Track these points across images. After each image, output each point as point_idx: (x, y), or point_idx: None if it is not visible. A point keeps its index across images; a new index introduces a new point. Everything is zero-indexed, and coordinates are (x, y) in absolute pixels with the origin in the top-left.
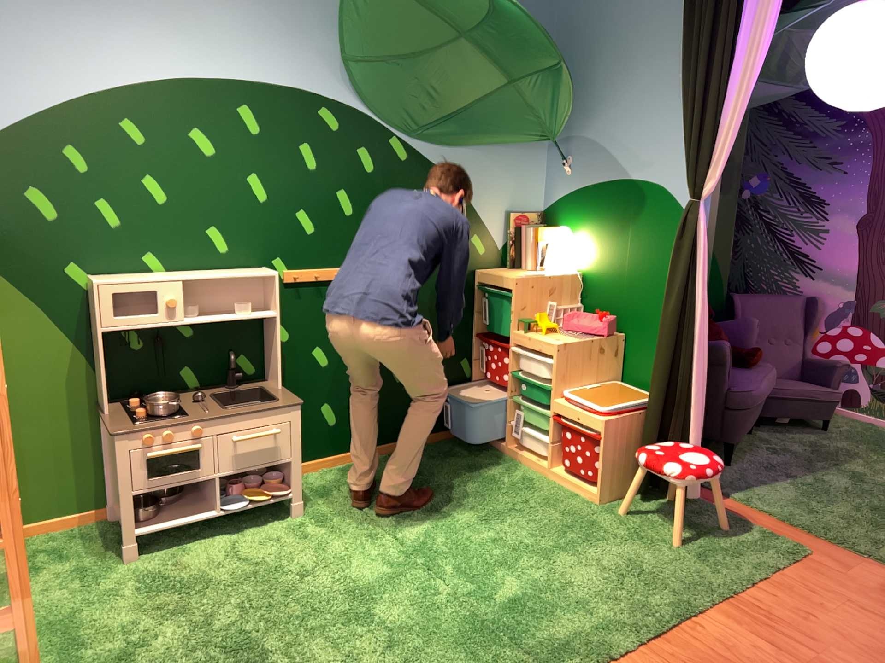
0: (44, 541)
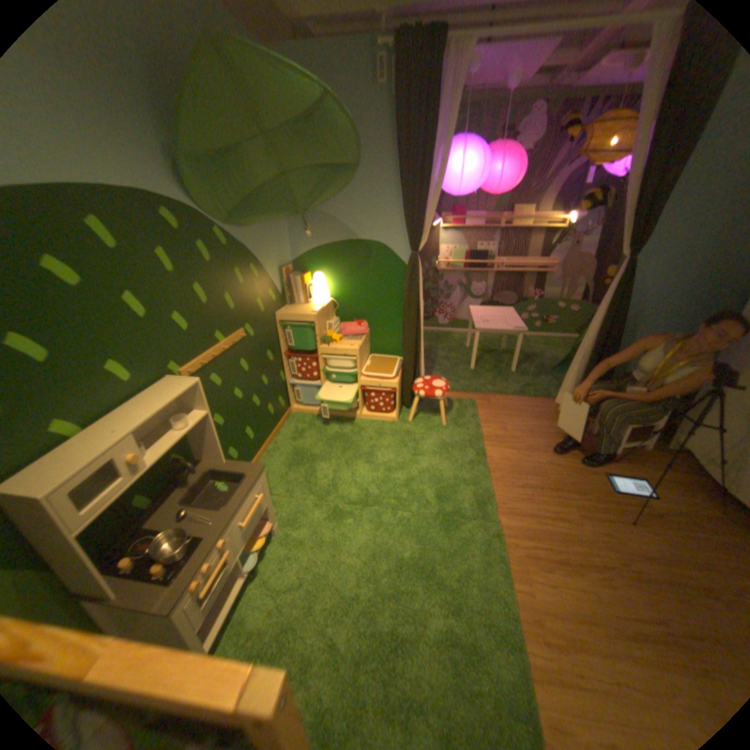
0: None
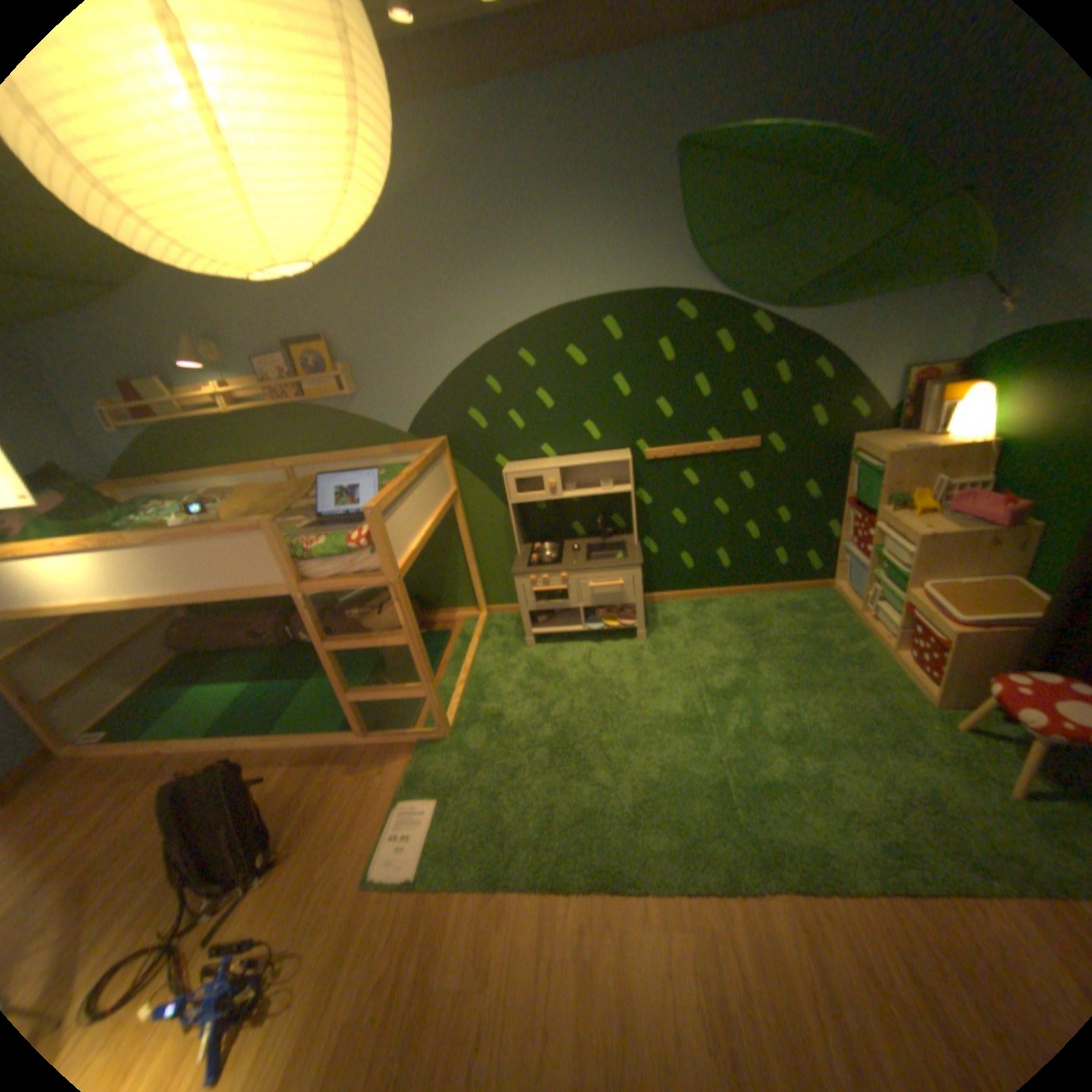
0: (498, 619)
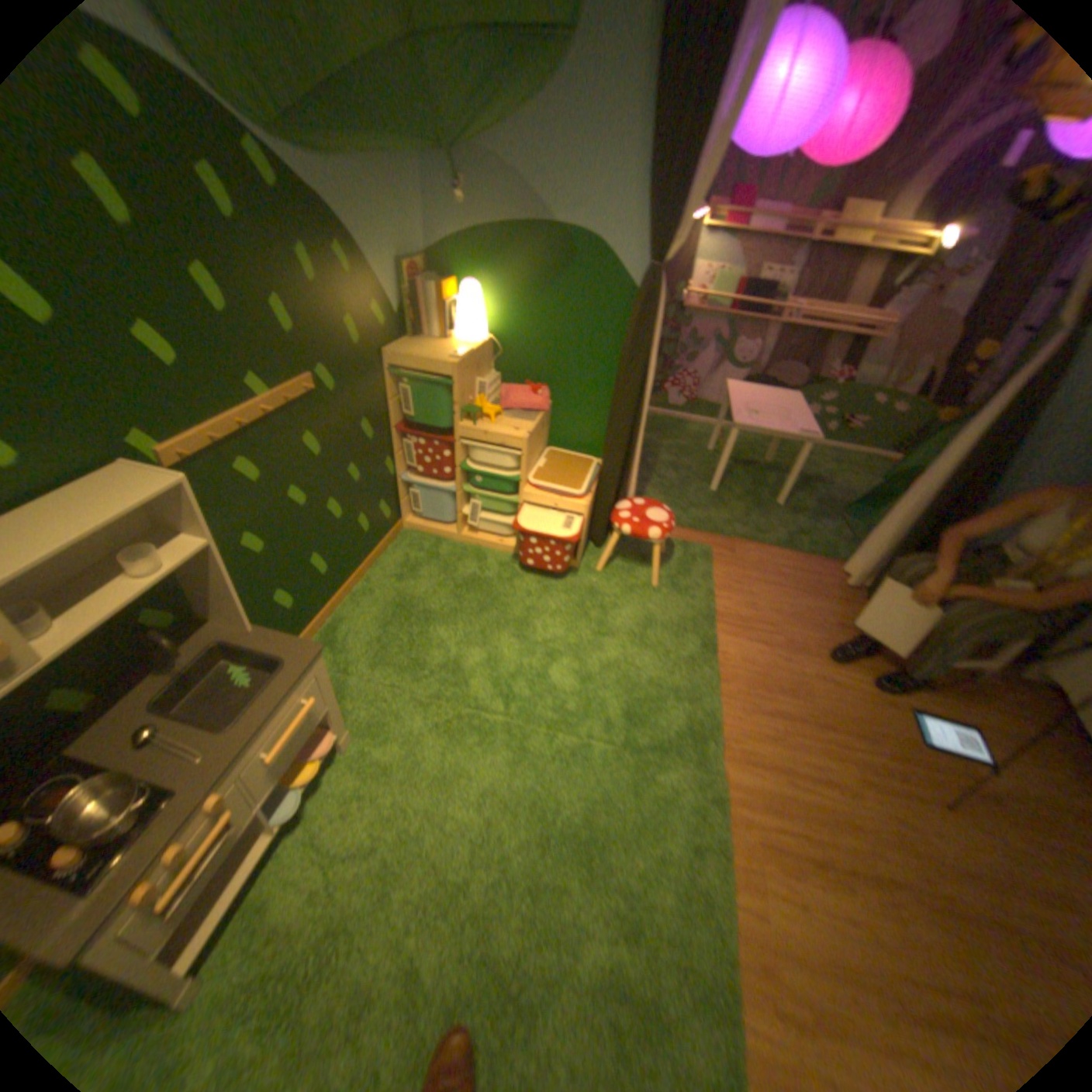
0: None
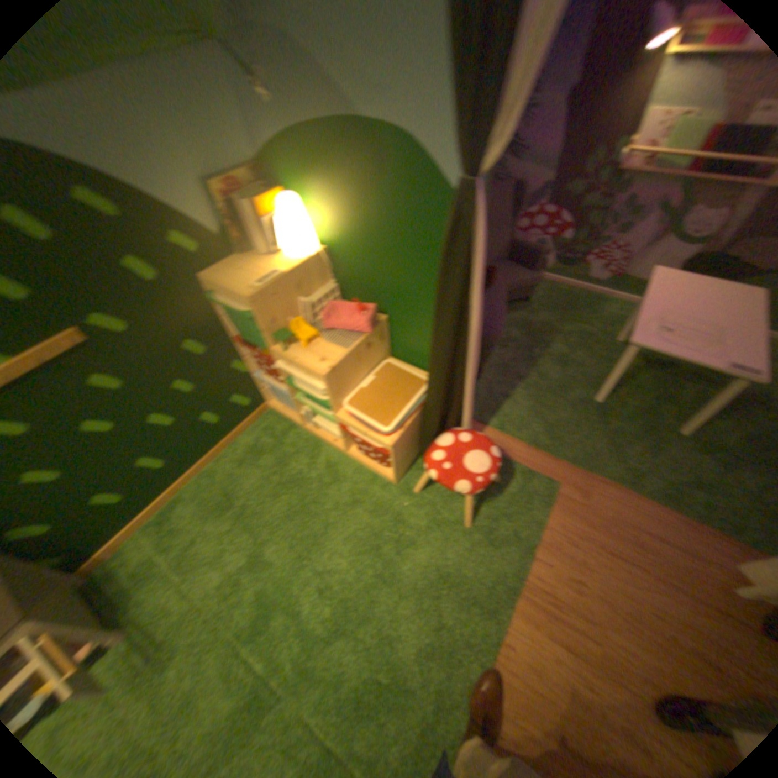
0: None
